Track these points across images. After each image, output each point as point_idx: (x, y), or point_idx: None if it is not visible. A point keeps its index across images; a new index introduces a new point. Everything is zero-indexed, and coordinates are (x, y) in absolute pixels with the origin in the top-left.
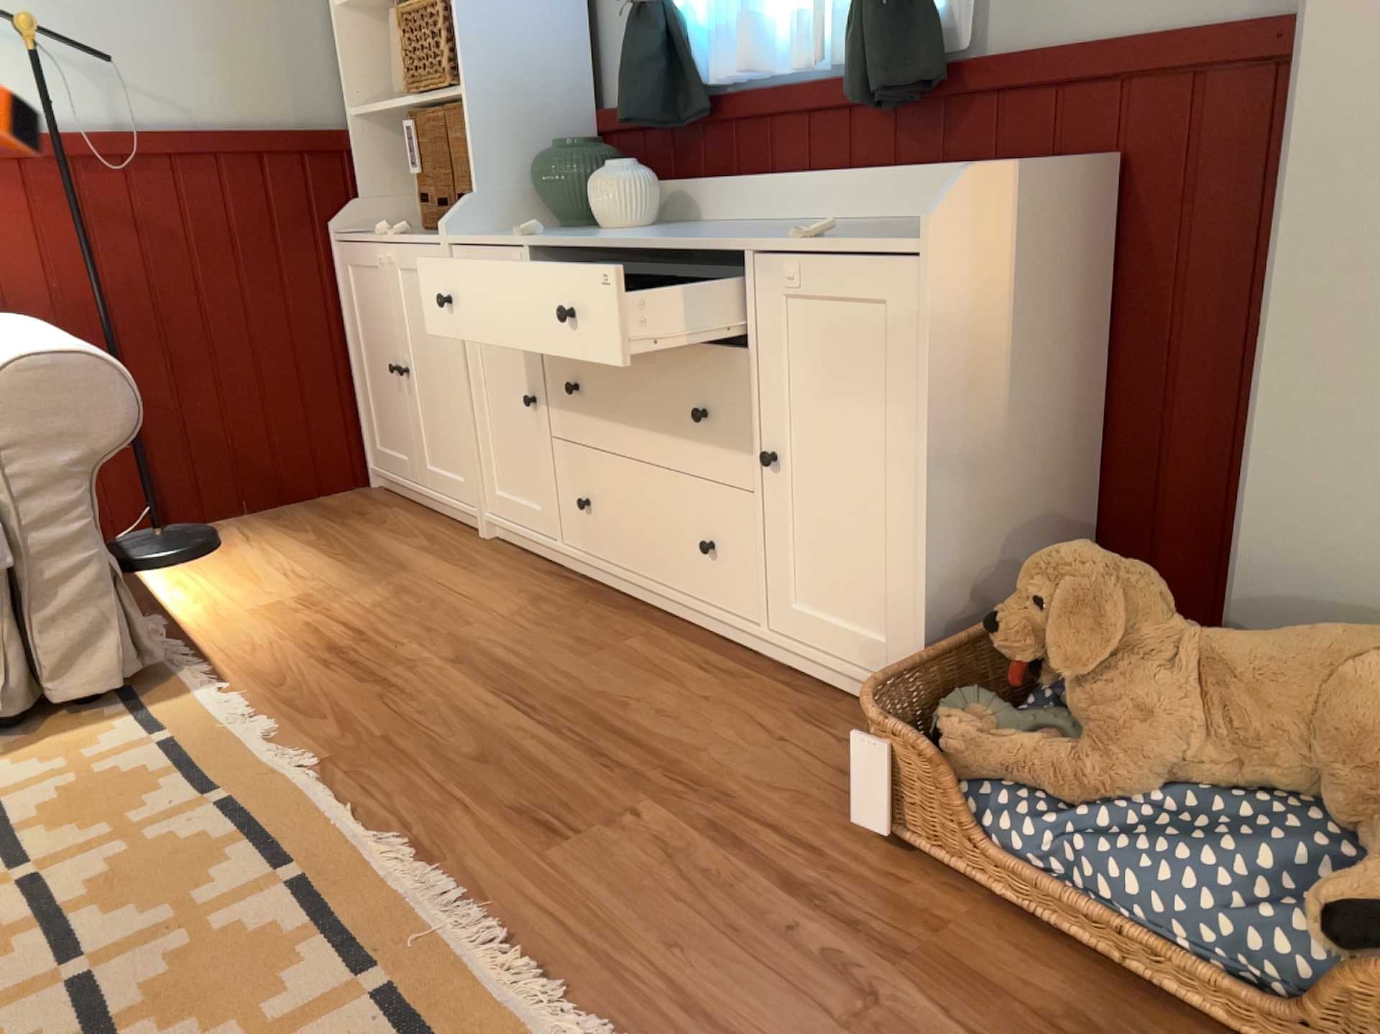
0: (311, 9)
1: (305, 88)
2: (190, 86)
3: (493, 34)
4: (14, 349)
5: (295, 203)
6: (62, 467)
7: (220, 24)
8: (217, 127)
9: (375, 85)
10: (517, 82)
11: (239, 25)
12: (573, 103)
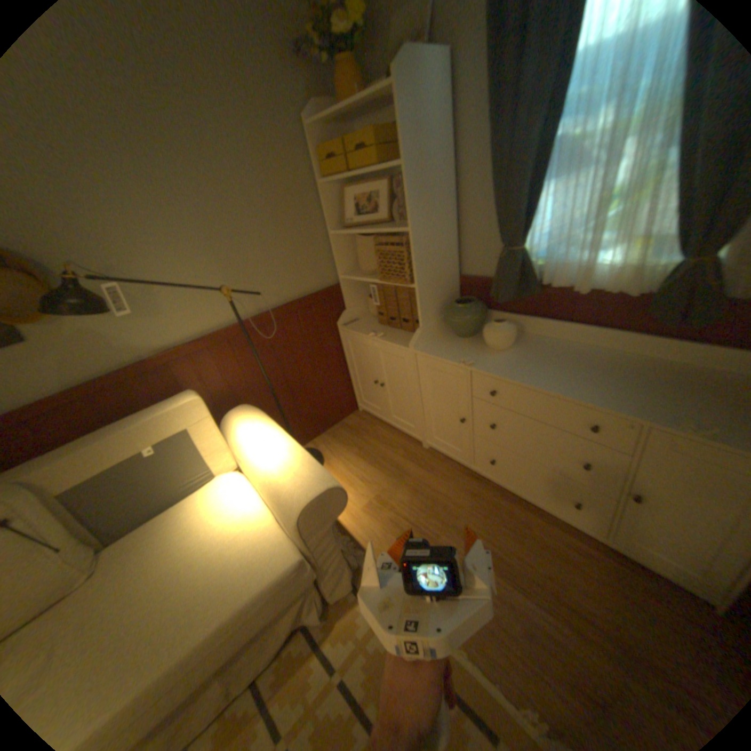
0: (320, 232)
1: (322, 267)
2: (281, 282)
3: (428, 256)
4: (288, 479)
5: (324, 316)
6: (325, 532)
7: (288, 251)
8: (293, 295)
9: (348, 259)
10: (436, 273)
11: (295, 249)
12: (453, 274)
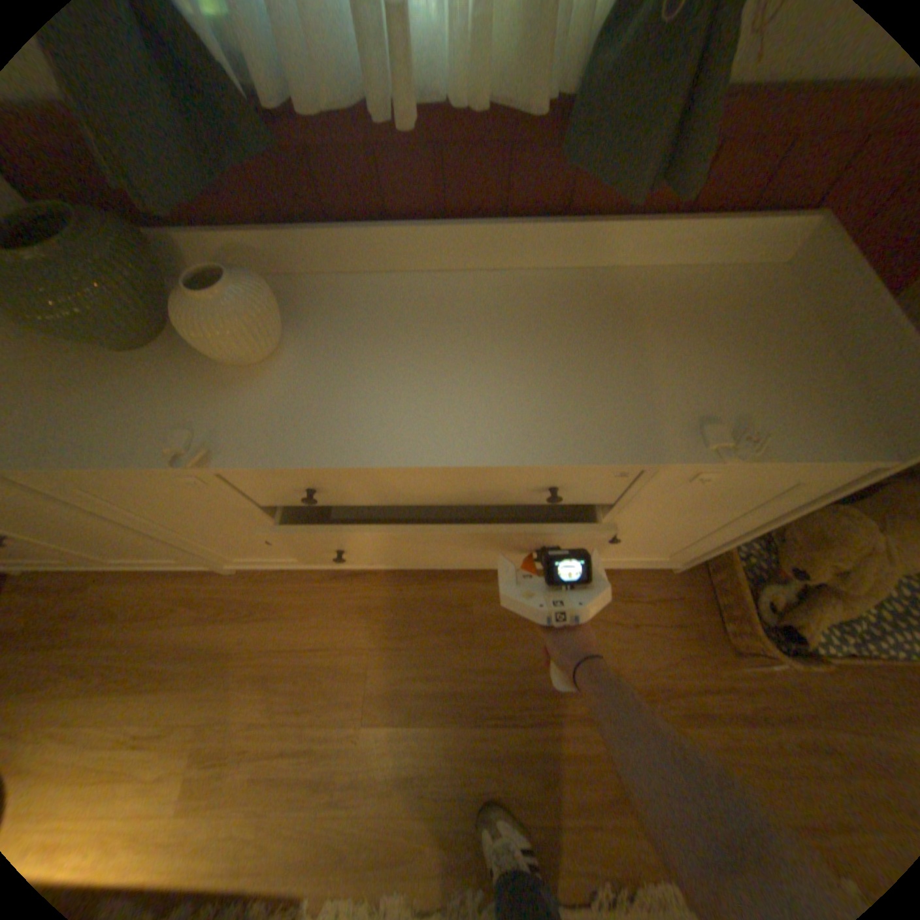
0: None
1: None
2: None
3: None
4: None
5: None
6: None
7: None
8: None
9: None
10: None
11: None
12: None
